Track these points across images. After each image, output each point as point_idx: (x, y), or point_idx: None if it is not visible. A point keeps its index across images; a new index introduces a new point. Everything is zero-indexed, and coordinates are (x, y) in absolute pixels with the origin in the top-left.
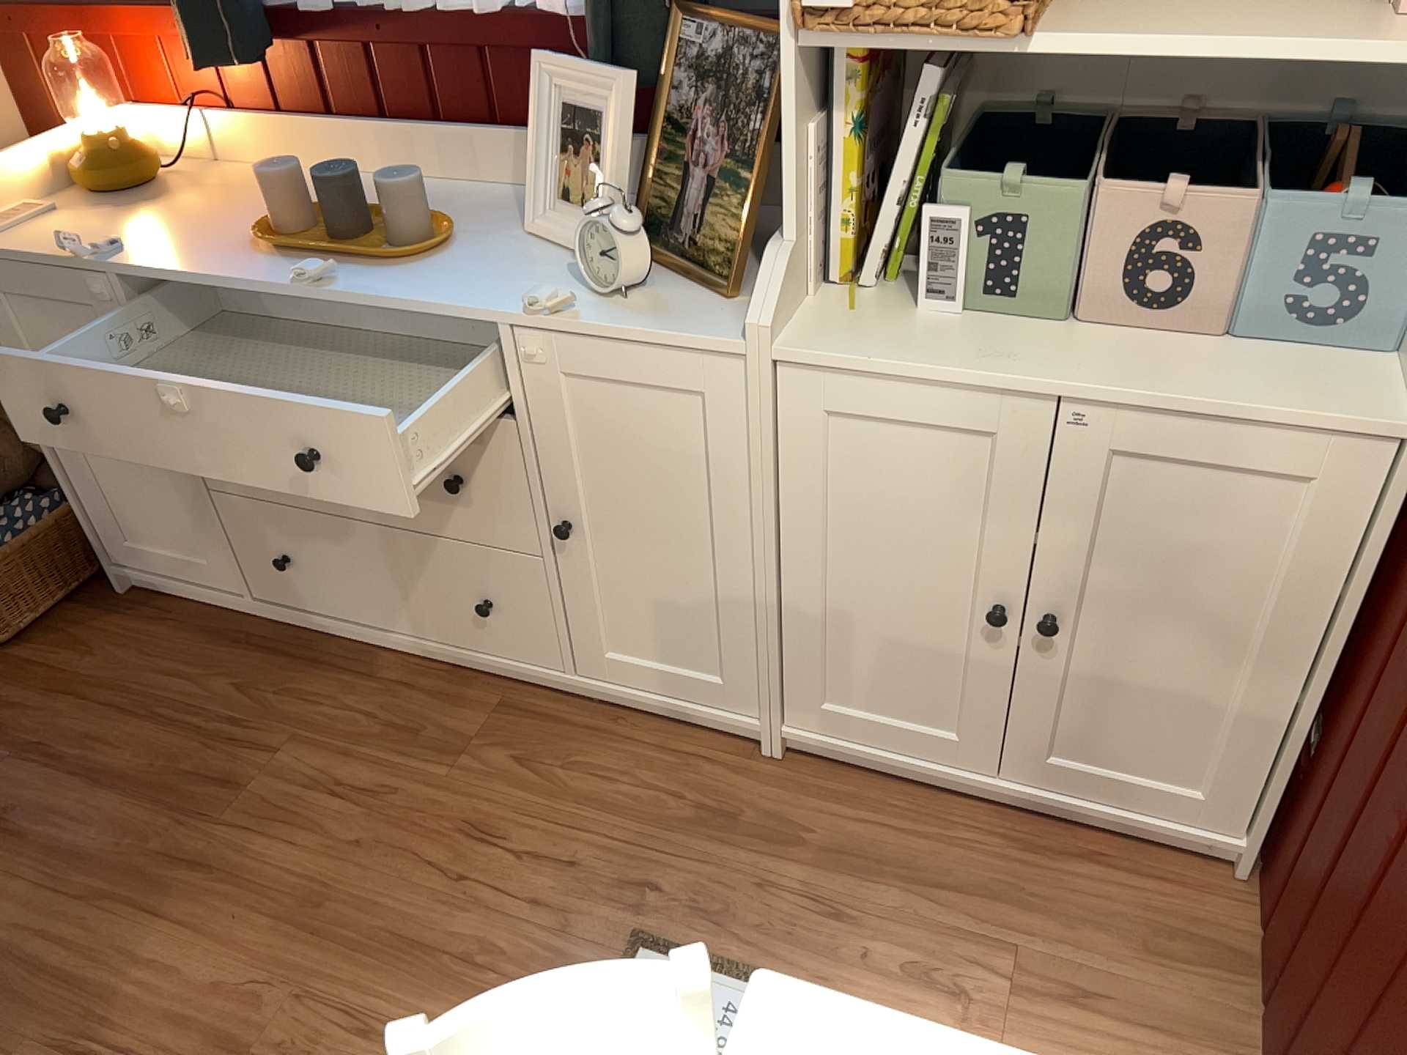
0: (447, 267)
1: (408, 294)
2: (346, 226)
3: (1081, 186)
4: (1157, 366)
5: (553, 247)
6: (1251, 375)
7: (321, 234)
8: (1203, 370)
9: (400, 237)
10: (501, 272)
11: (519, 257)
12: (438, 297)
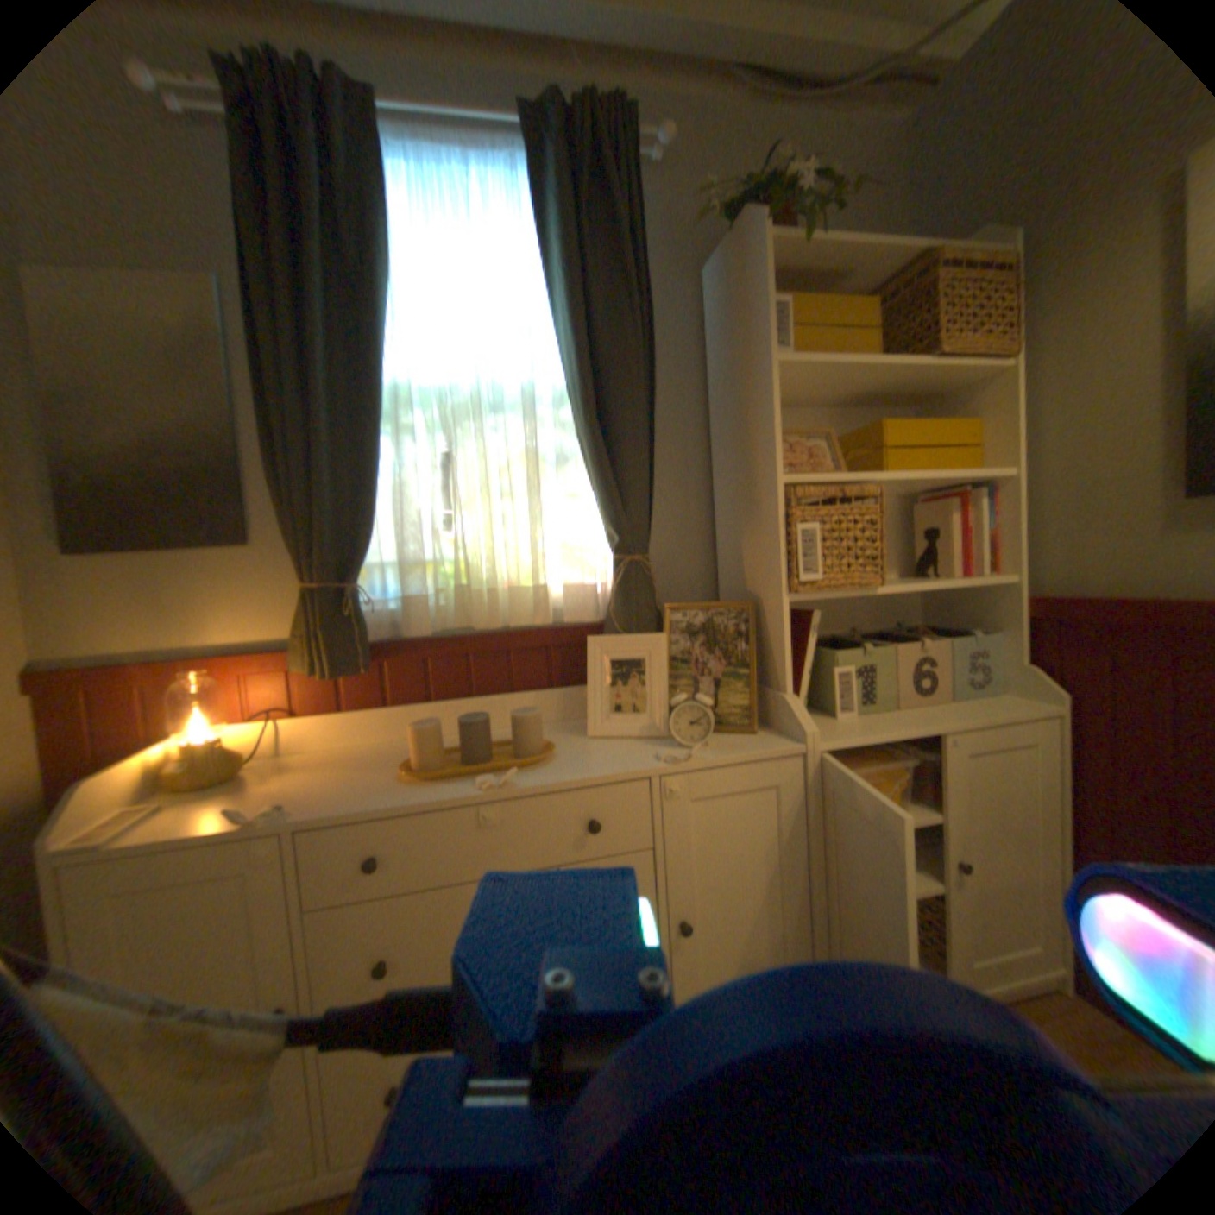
0: (562, 759)
1: (565, 775)
2: (468, 751)
3: (887, 646)
4: (956, 712)
5: (609, 738)
6: (987, 707)
7: (448, 761)
8: (972, 710)
9: (518, 748)
10: (600, 753)
11: (595, 746)
12: (588, 771)
